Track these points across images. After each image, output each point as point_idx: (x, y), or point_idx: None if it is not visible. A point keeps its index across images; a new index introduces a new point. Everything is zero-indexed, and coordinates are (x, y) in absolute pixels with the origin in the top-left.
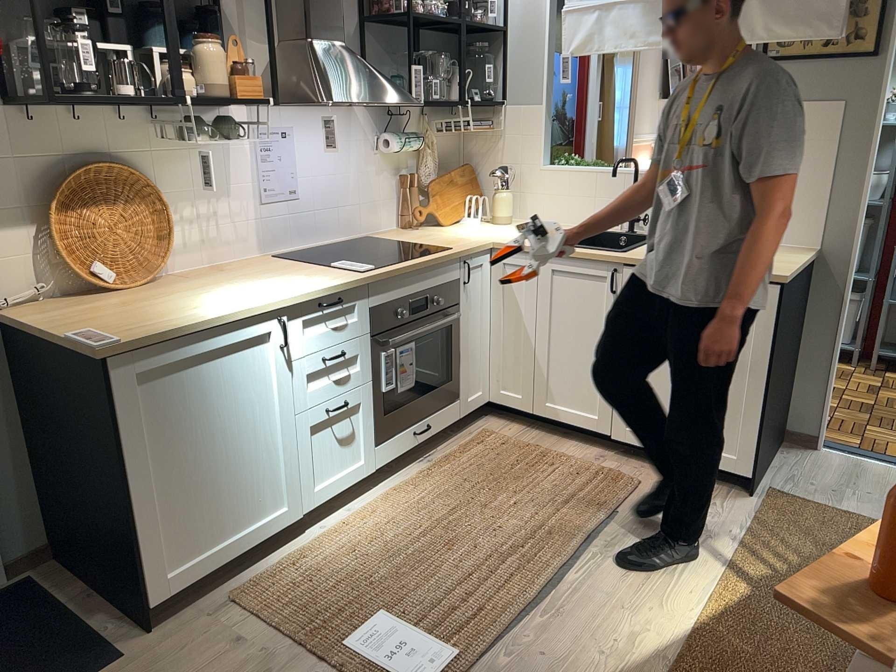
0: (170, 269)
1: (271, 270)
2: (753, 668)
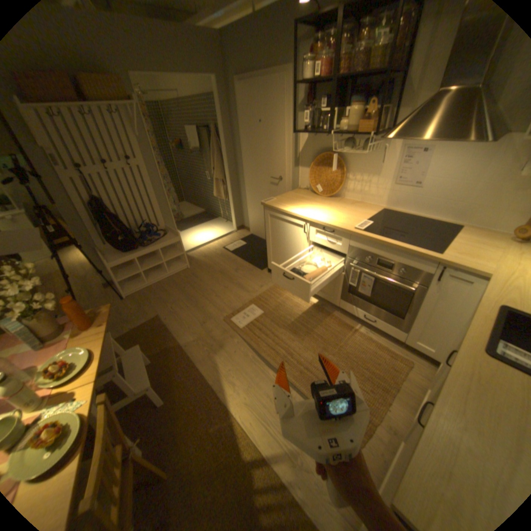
0: (345, 196)
1: (356, 211)
2: (202, 425)
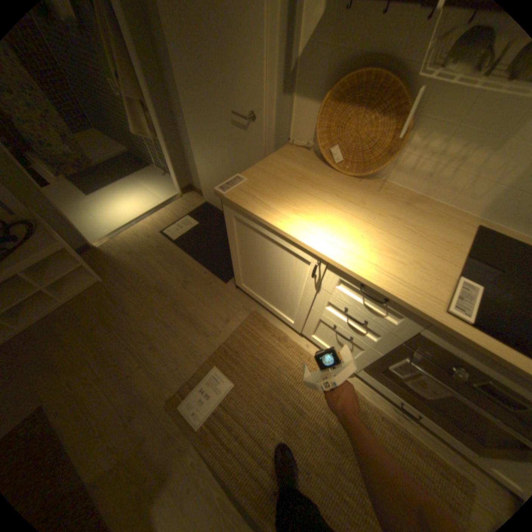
0: (391, 176)
1: (429, 232)
2: None
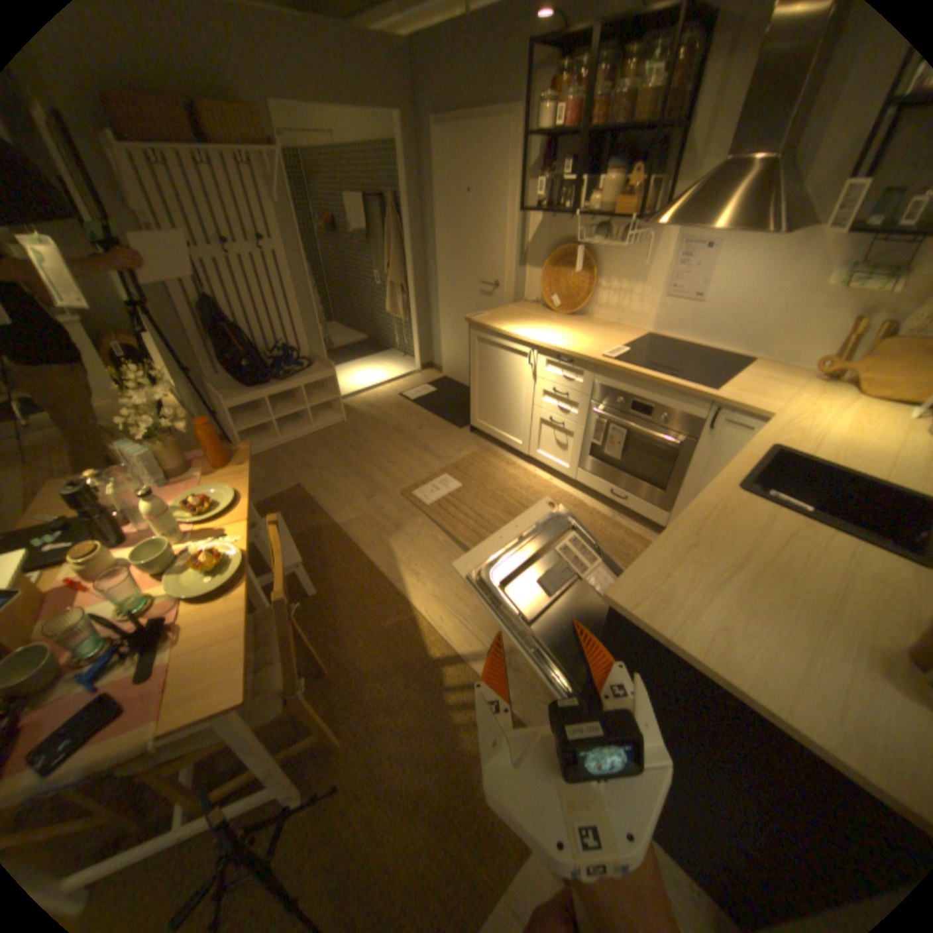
0: (593, 314)
1: (608, 335)
2: (372, 619)
